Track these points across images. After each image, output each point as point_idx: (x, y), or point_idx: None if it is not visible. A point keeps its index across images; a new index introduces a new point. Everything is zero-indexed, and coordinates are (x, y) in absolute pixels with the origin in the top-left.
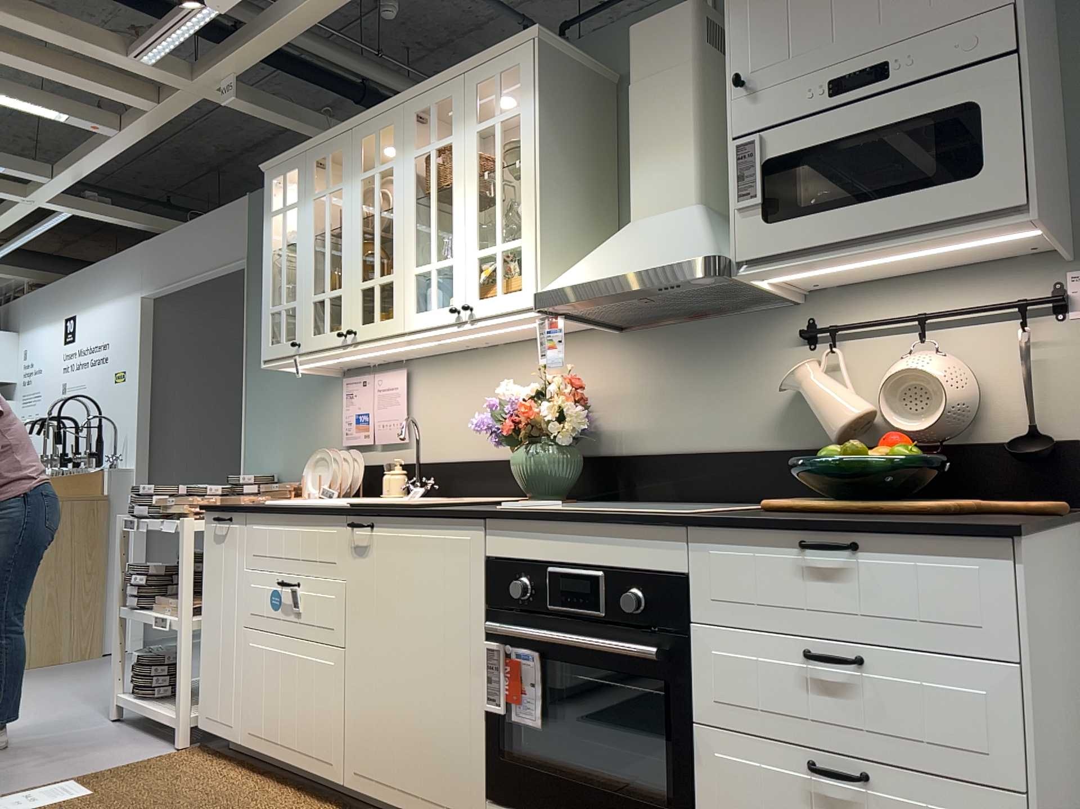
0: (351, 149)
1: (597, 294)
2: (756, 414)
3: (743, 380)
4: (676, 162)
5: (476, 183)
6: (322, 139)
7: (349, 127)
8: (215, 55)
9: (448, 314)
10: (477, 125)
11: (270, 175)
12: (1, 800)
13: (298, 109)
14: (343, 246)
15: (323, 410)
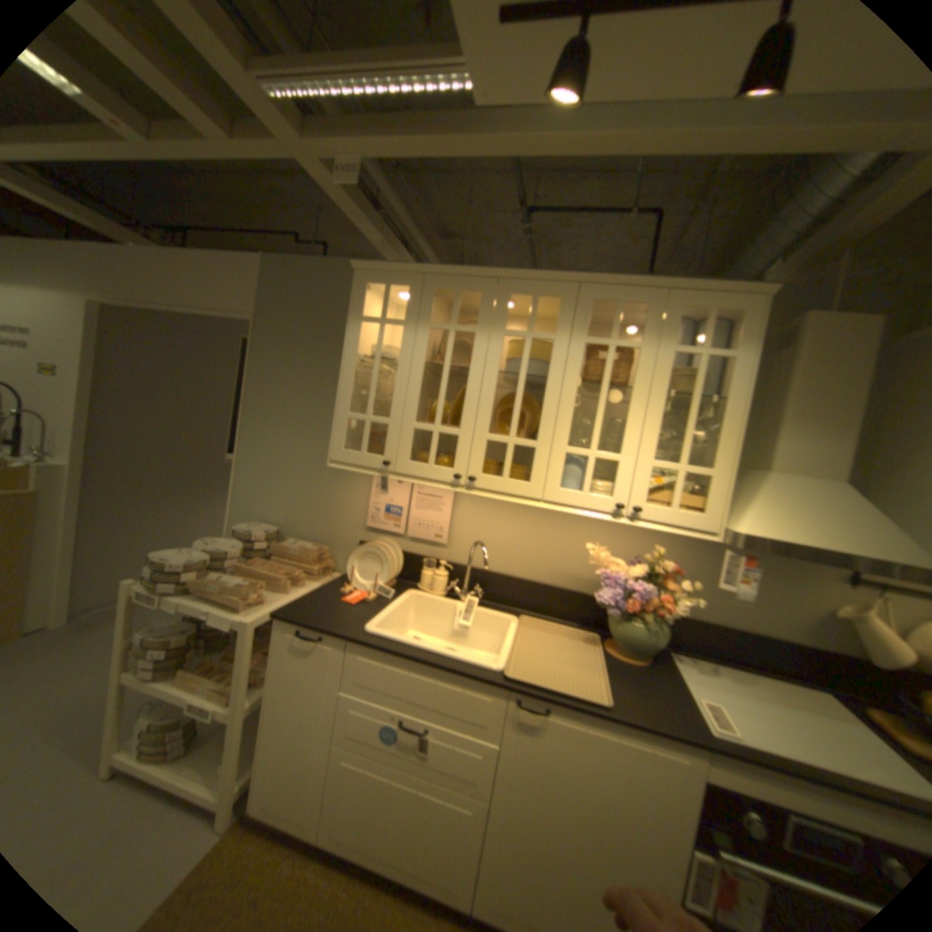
0: (494, 297)
1: (817, 562)
2: (797, 619)
3: (792, 593)
4: (837, 443)
5: (666, 399)
6: (453, 270)
7: (498, 274)
8: (345, 117)
9: (606, 505)
10: (678, 345)
11: (362, 275)
12: None
13: (368, 202)
14: (466, 389)
15: (343, 487)
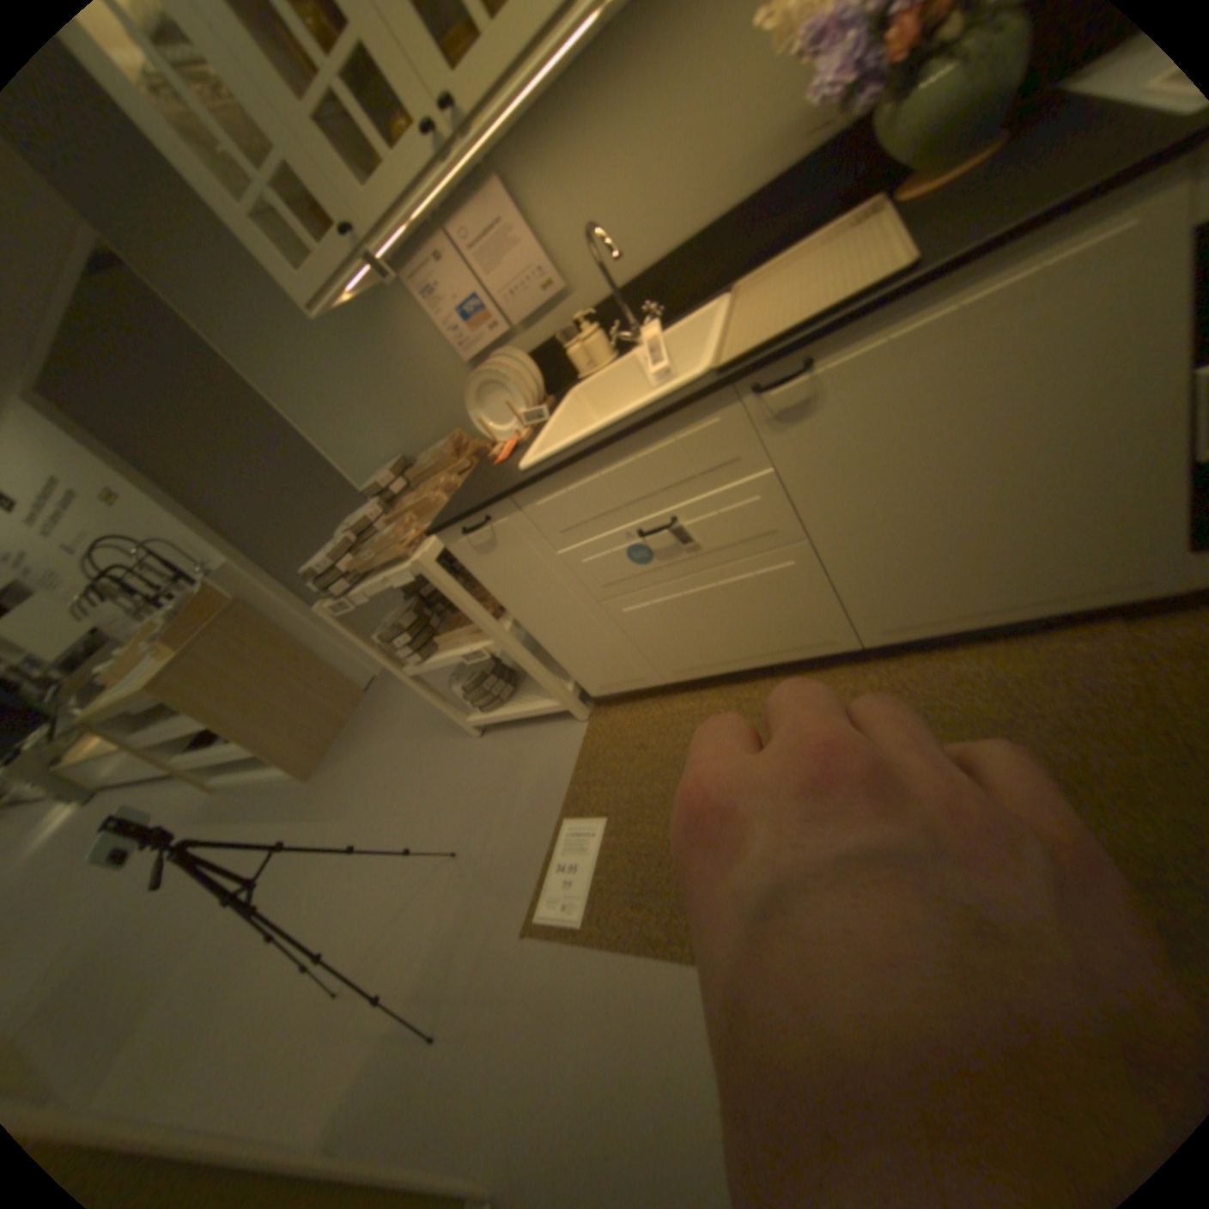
0: None
1: None
2: None
3: None
4: None
5: None
6: None
7: None
8: None
9: None
10: None
11: None
12: (544, 885)
13: None
14: None
15: (404, 341)
